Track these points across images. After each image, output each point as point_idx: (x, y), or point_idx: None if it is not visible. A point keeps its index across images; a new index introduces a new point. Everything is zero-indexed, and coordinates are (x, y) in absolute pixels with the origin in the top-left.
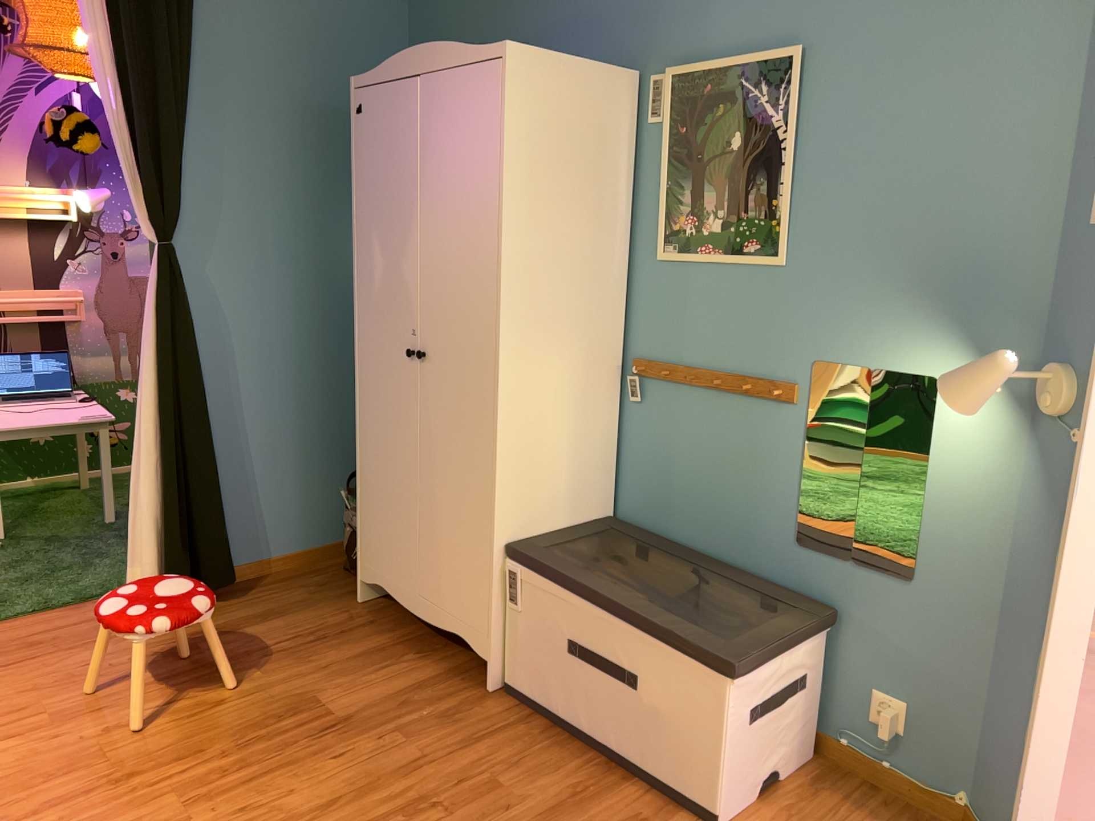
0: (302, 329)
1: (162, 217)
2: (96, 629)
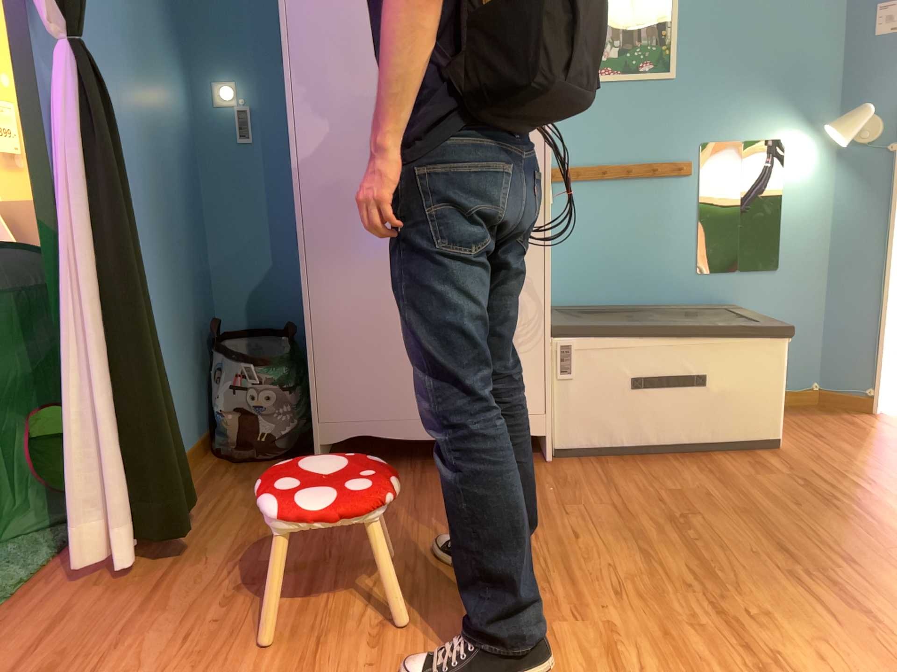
0: (148, 188)
1: (74, 3)
2: (95, 618)
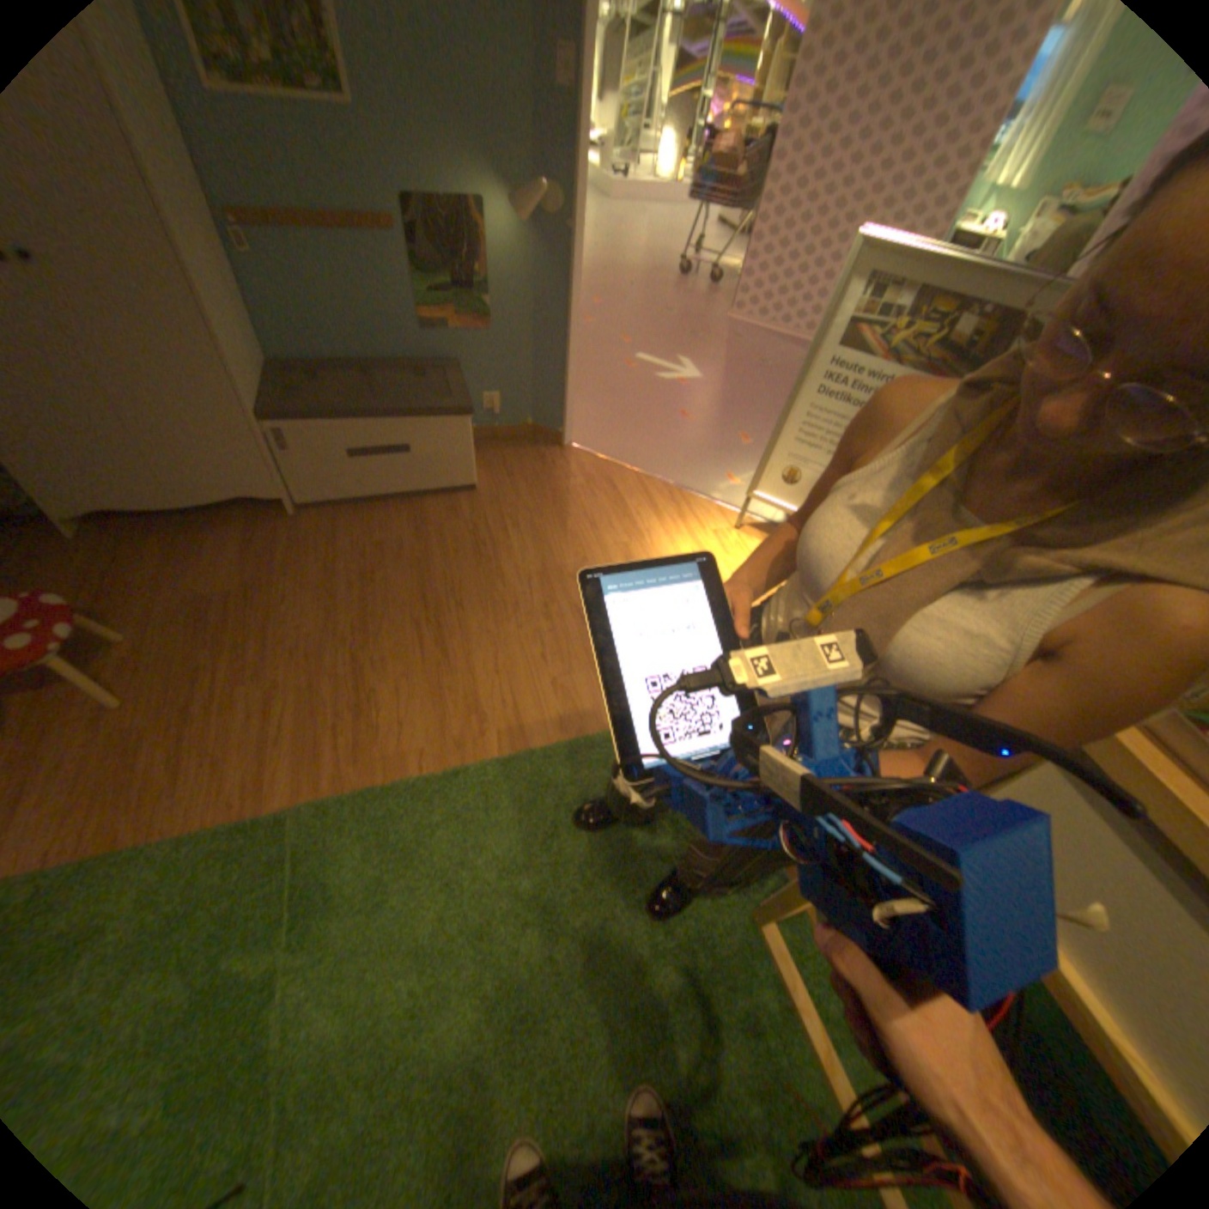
0: None
1: None
2: None
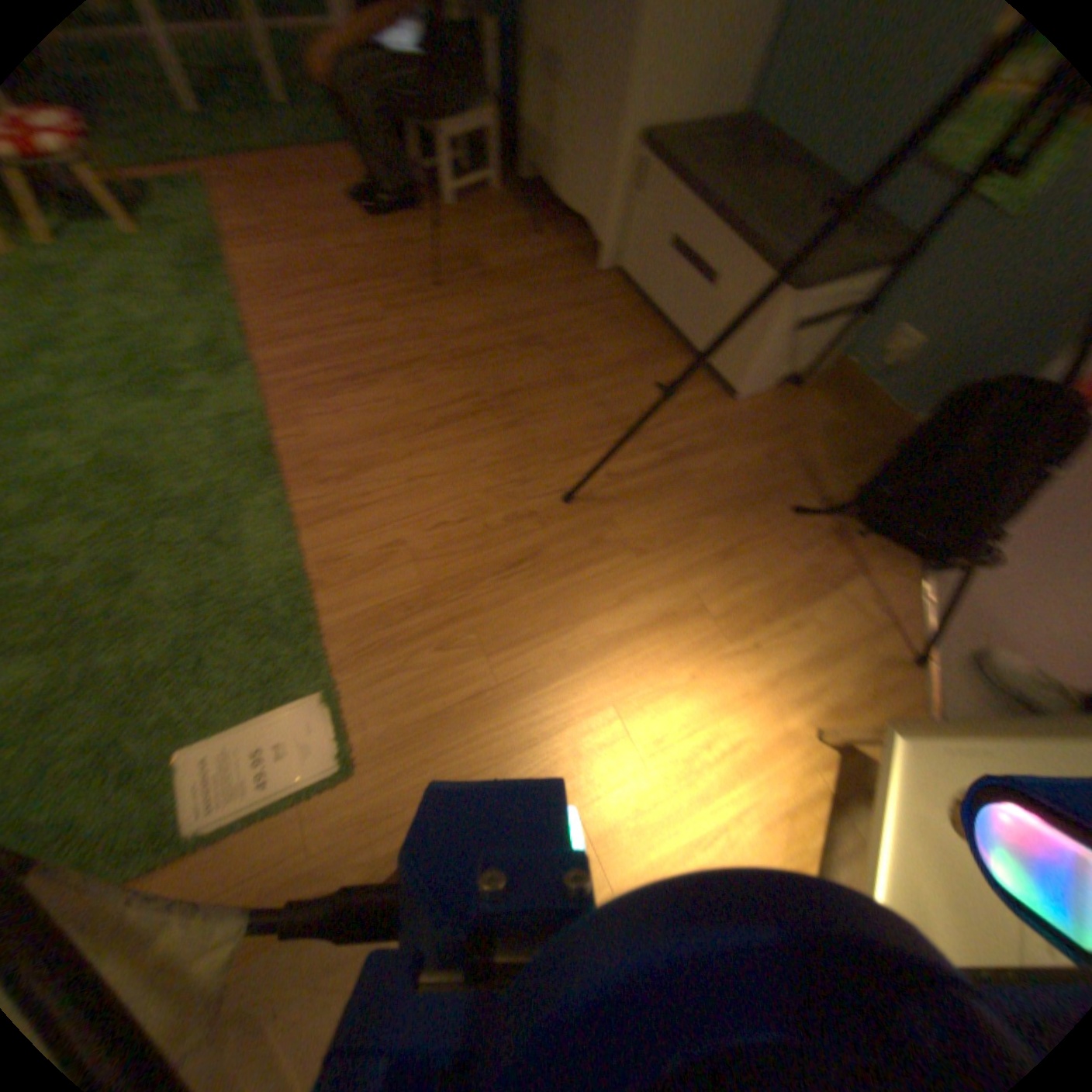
0: None
1: None
2: (326, 172)
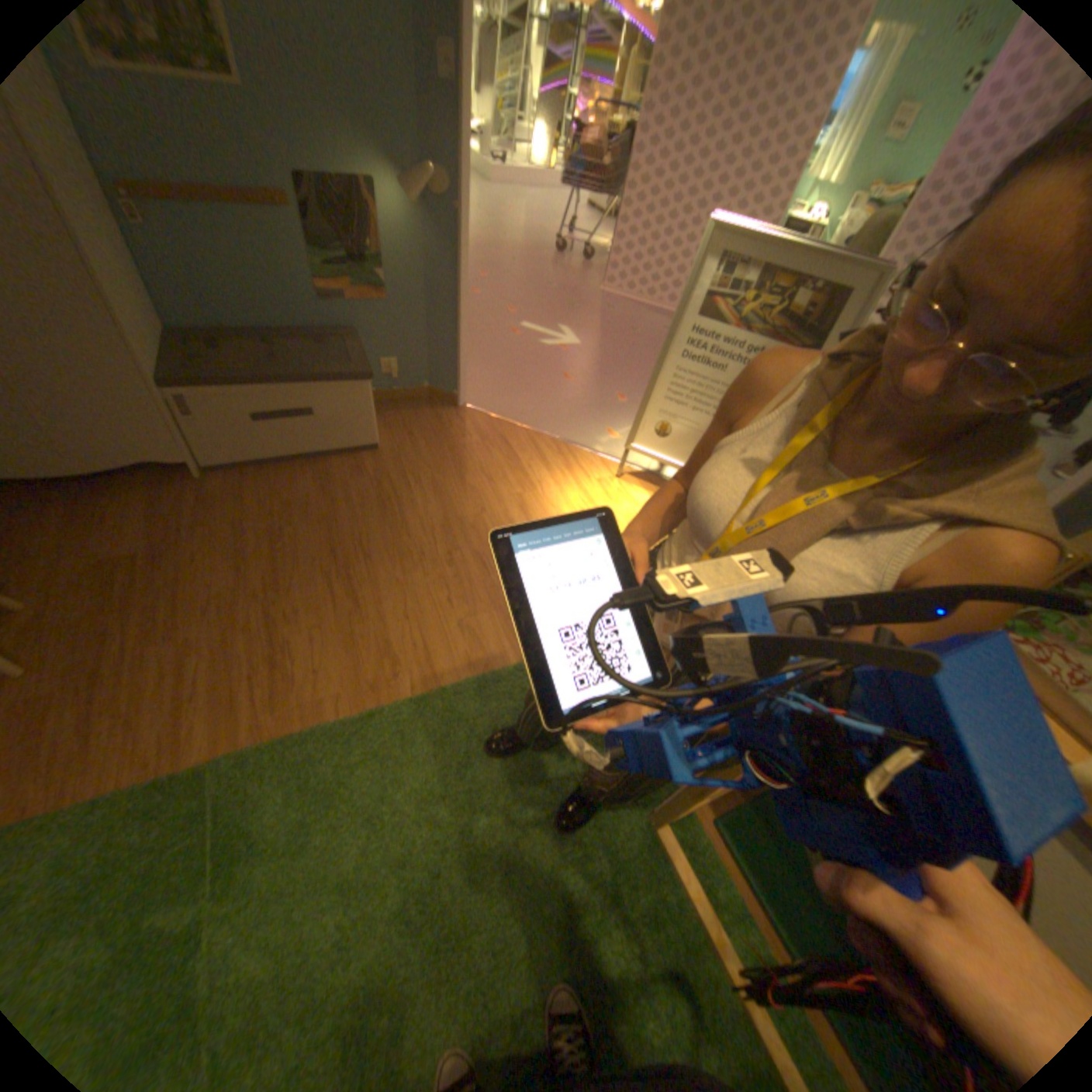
0: None
1: None
2: None
